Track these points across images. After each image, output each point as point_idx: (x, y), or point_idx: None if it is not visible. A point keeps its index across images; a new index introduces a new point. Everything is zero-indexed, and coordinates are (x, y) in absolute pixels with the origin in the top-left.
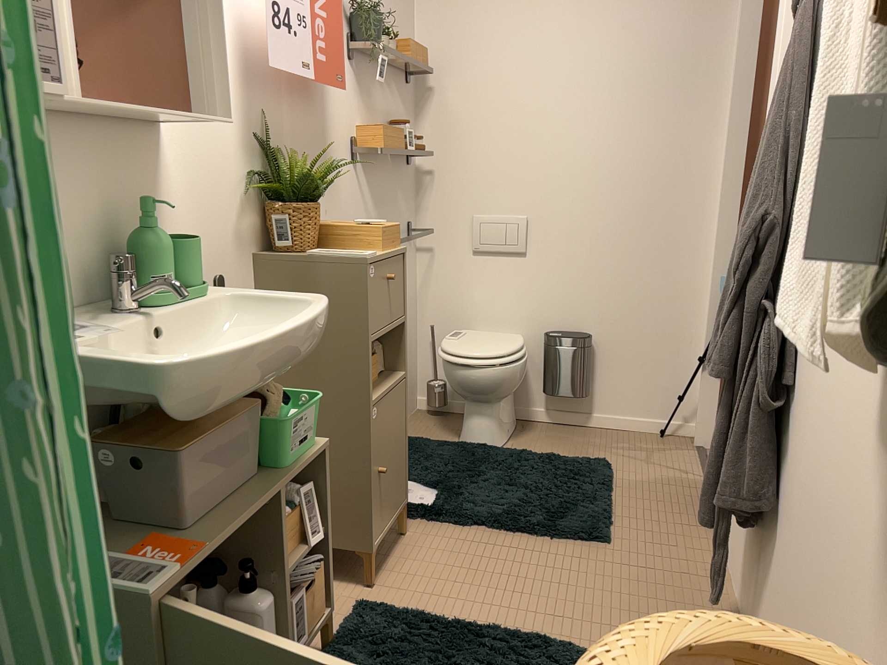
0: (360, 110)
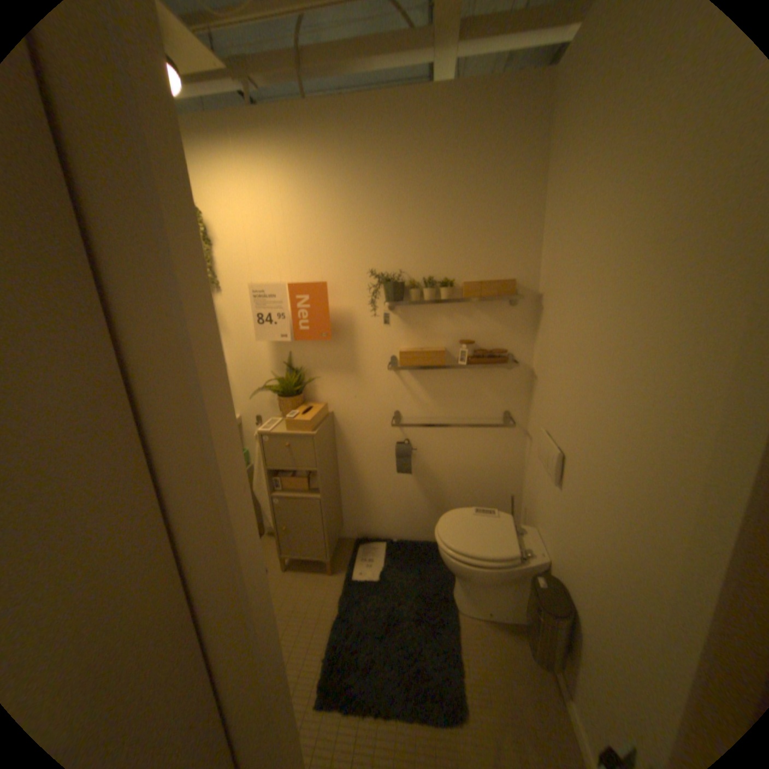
0: (401, 333)
